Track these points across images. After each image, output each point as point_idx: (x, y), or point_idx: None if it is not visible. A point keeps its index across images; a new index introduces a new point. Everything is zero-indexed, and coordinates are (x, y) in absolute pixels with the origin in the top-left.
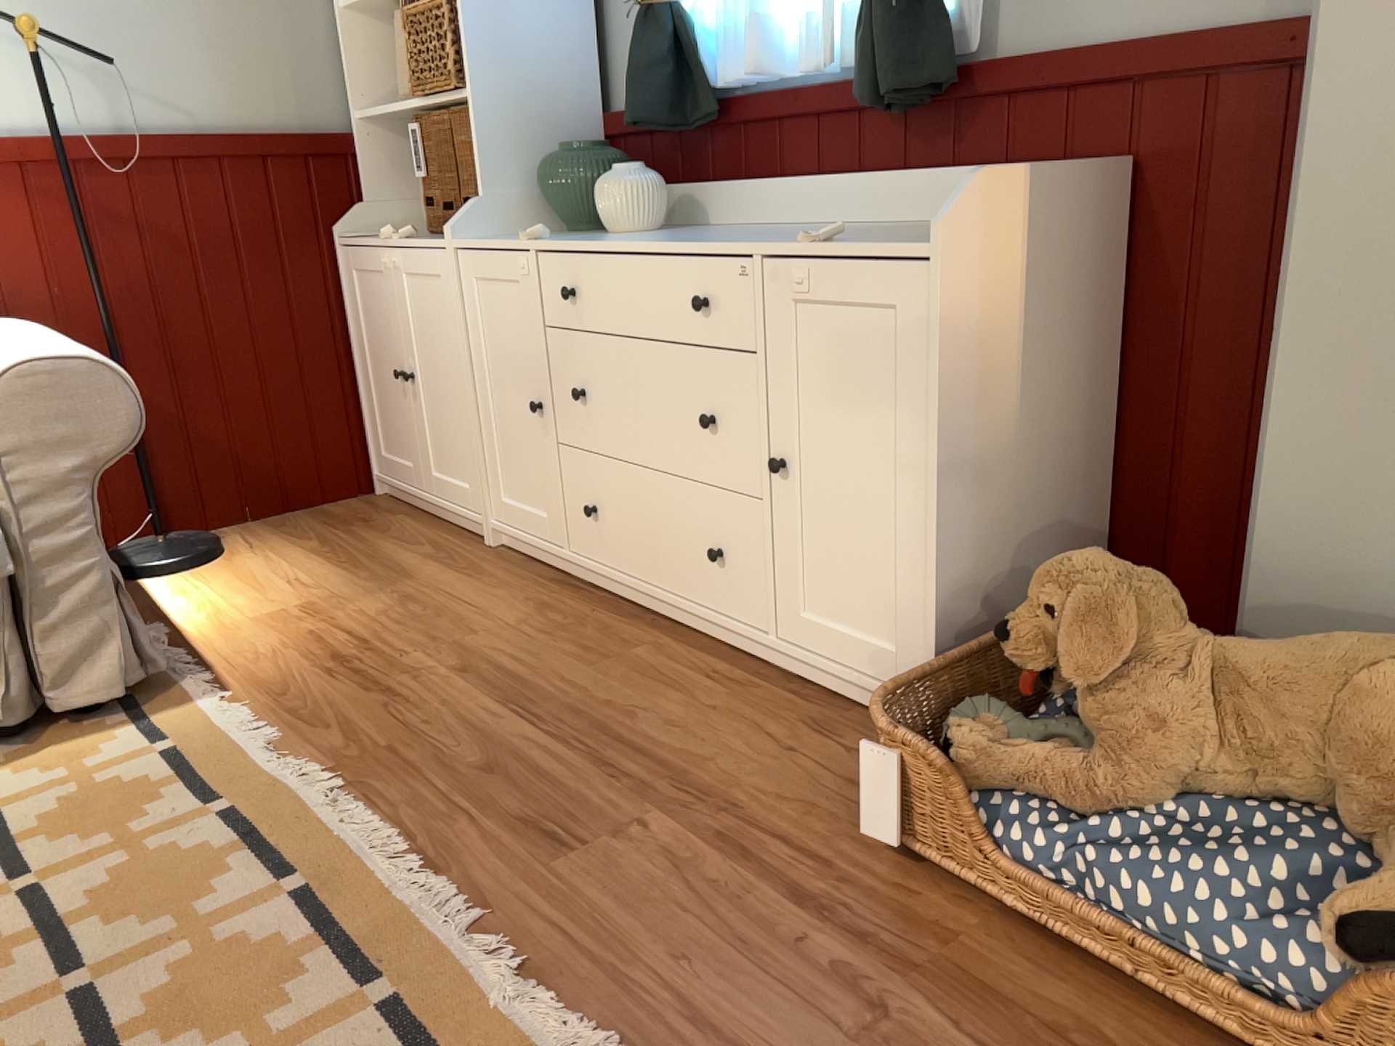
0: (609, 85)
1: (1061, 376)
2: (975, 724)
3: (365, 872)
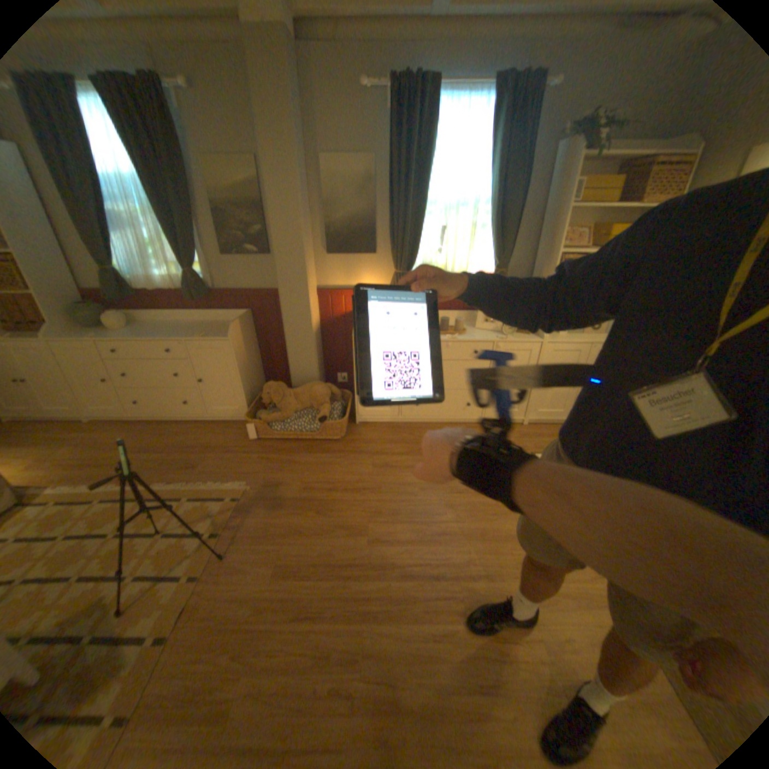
0: (75, 280)
1: (251, 351)
2: (261, 415)
3: (156, 491)
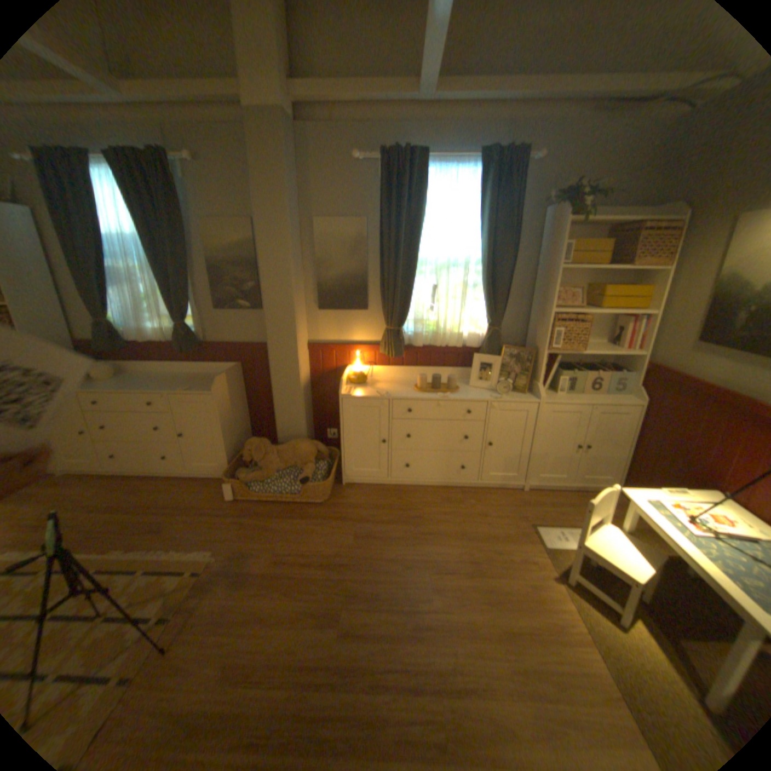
0: (70, 331)
1: (237, 404)
2: (240, 474)
3: (111, 561)
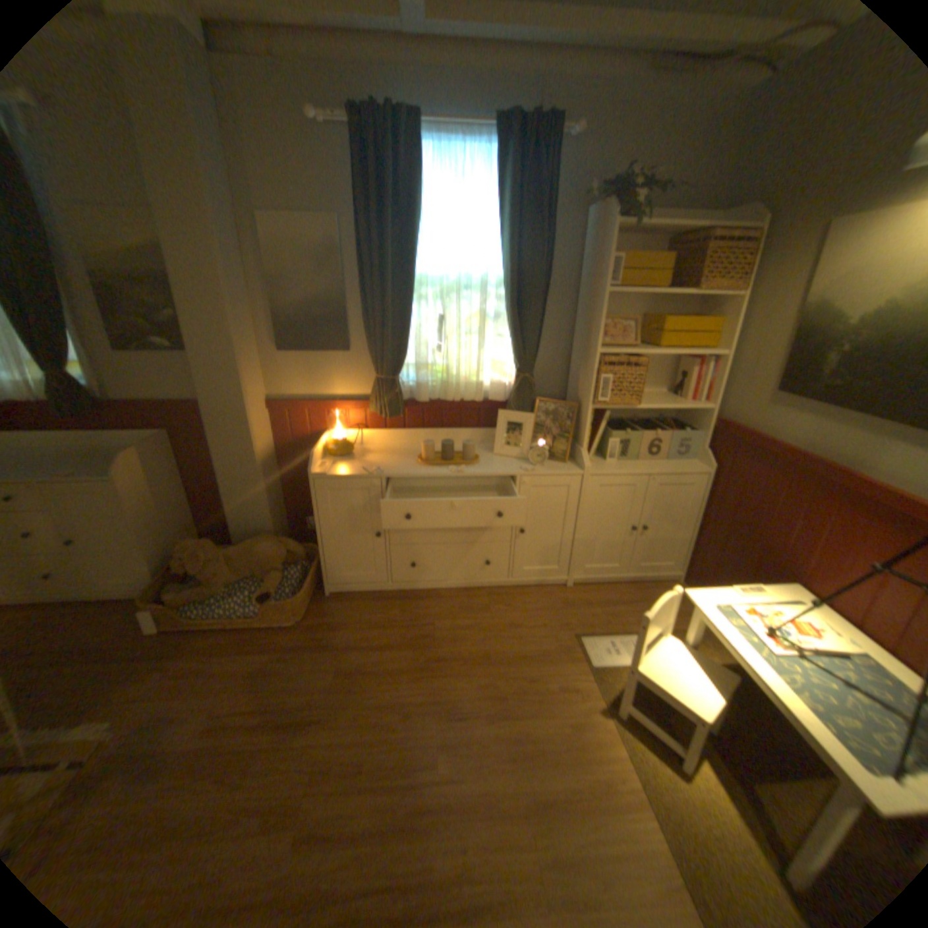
0: None
1: (164, 492)
2: (169, 594)
3: None
